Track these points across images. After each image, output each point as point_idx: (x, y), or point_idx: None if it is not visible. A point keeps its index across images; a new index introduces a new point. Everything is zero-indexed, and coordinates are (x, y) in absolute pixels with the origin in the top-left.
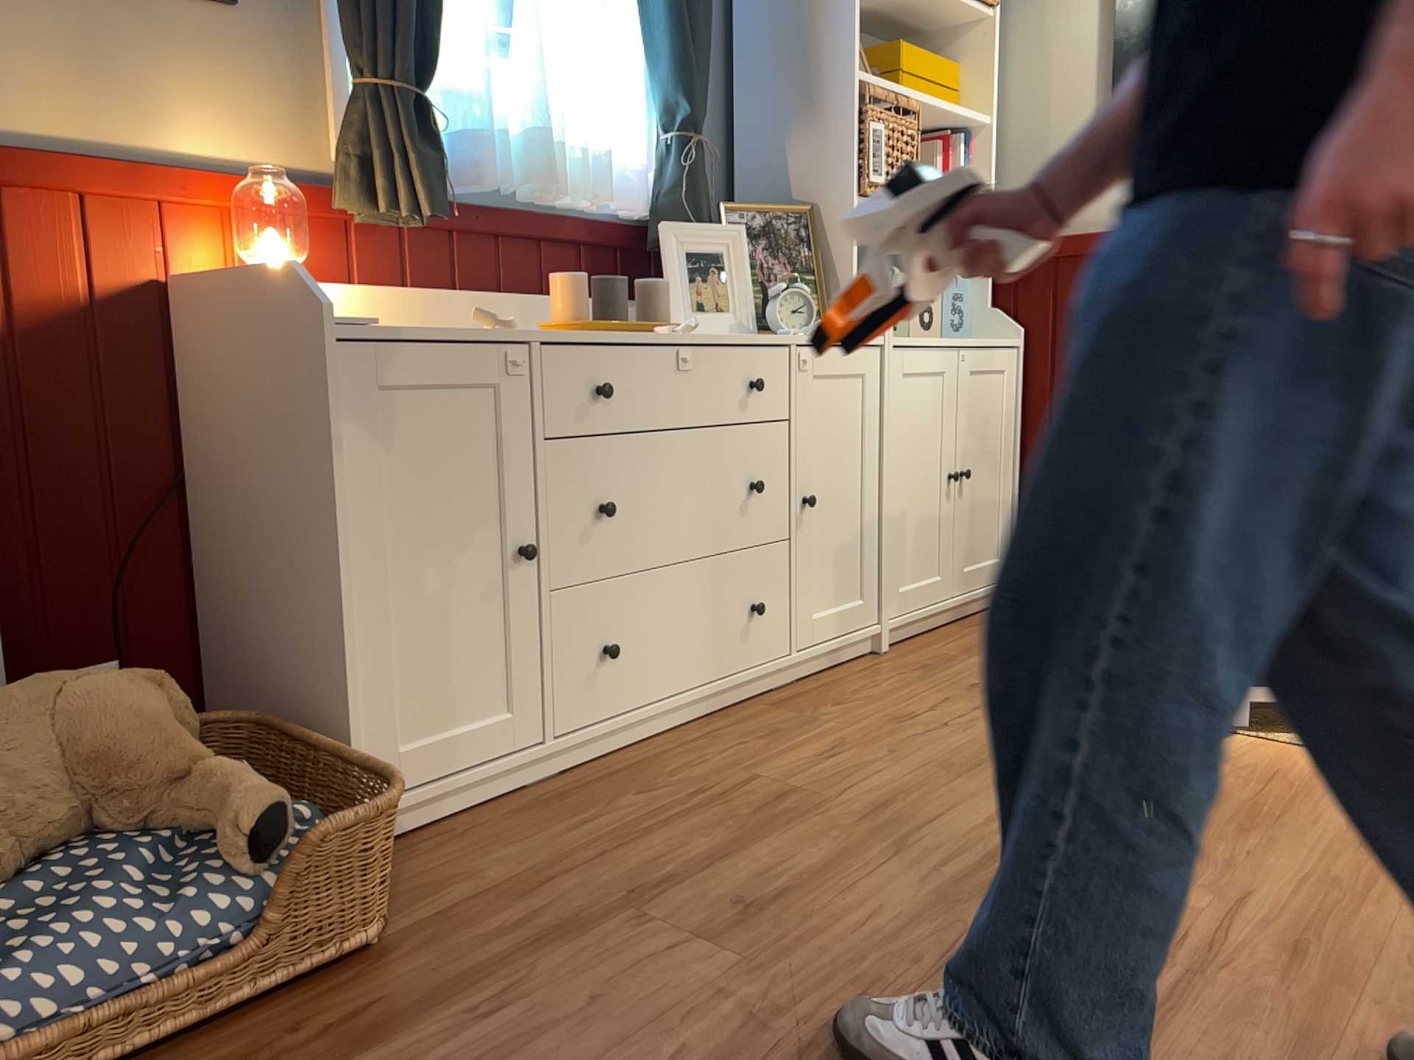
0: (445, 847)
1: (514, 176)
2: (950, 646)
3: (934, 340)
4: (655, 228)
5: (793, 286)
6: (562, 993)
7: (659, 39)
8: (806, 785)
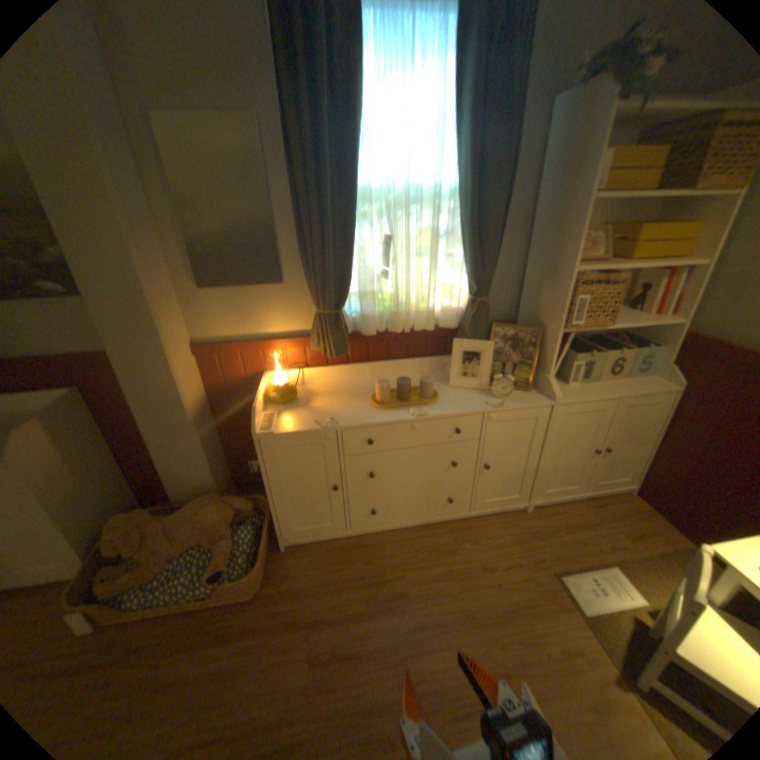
0: (302, 559)
1: (389, 324)
2: (564, 521)
3: (610, 388)
4: (459, 333)
5: (513, 370)
6: (264, 658)
7: (466, 256)
8: (413, 595)
